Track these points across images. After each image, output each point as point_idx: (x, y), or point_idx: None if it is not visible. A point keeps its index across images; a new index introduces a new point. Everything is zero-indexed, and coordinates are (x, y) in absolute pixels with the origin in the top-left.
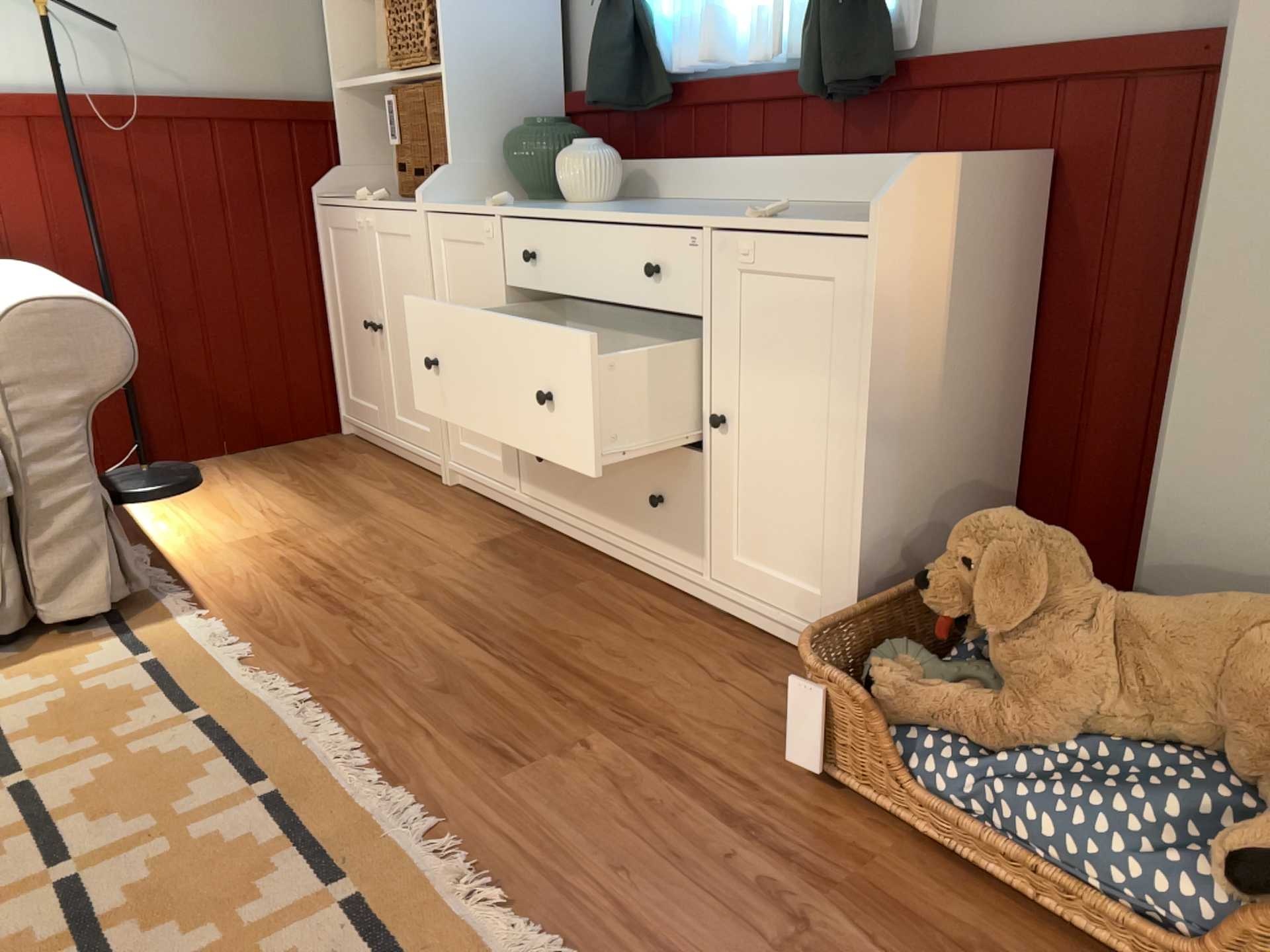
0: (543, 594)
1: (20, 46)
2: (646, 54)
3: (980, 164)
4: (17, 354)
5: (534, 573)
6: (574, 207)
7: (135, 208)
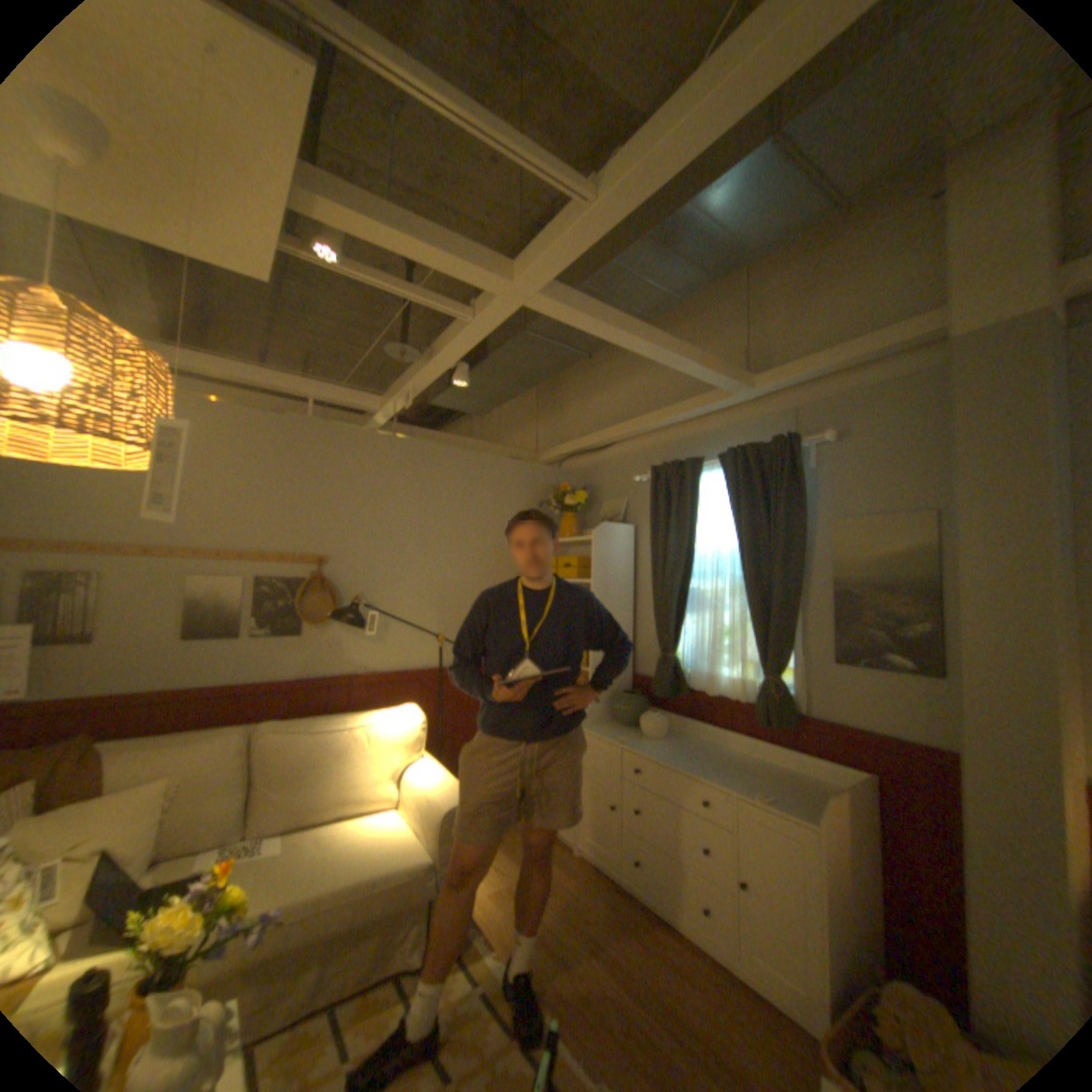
0: (652, 958)
1: (423, 651)
2: (676, 674)
3: (856, 791)
4: (447, 831)
5: (641, 939)
6: (652, 744)
7: (450, 710)
